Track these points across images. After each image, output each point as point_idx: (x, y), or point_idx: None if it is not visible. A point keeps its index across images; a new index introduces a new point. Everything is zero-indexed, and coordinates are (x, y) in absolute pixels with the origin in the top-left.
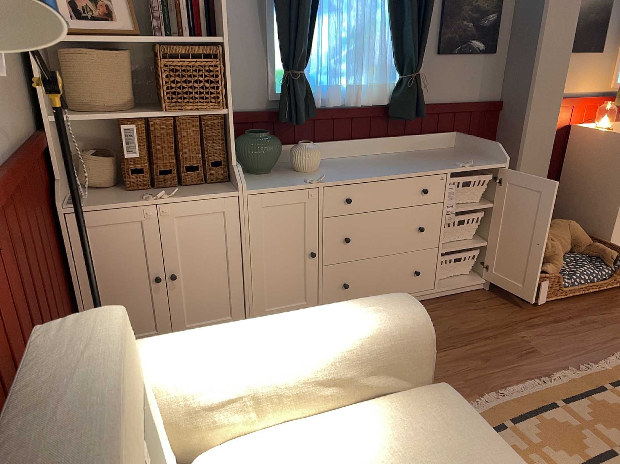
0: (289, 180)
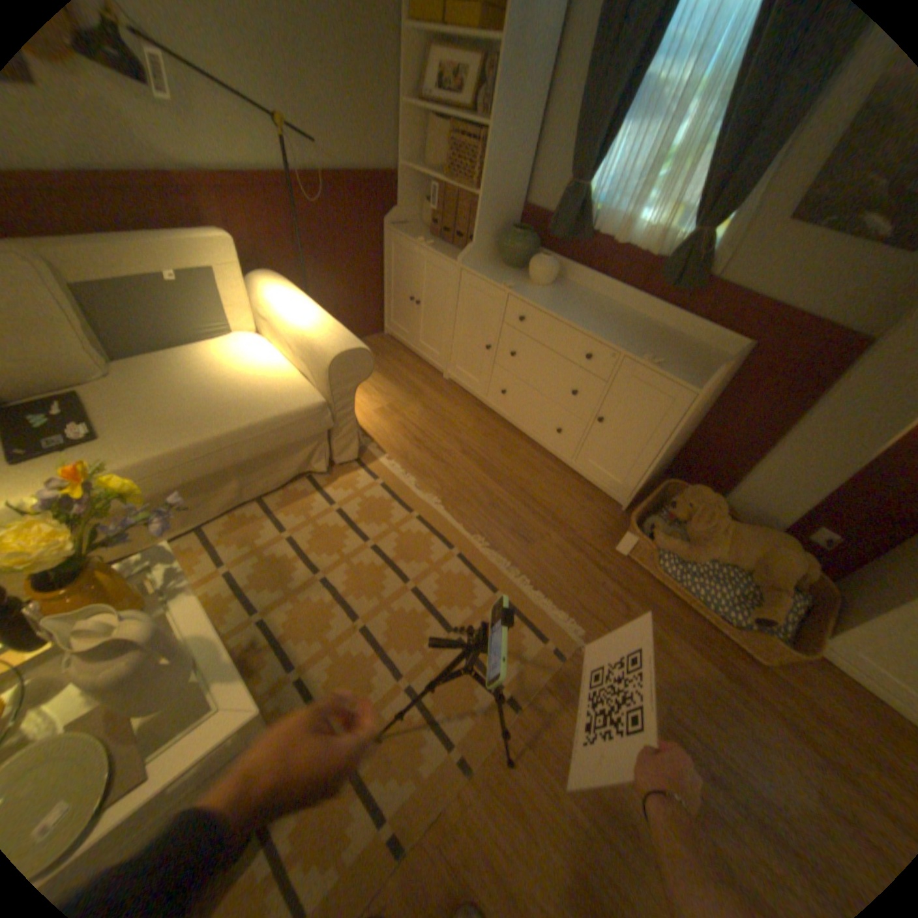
0: (503, 279)
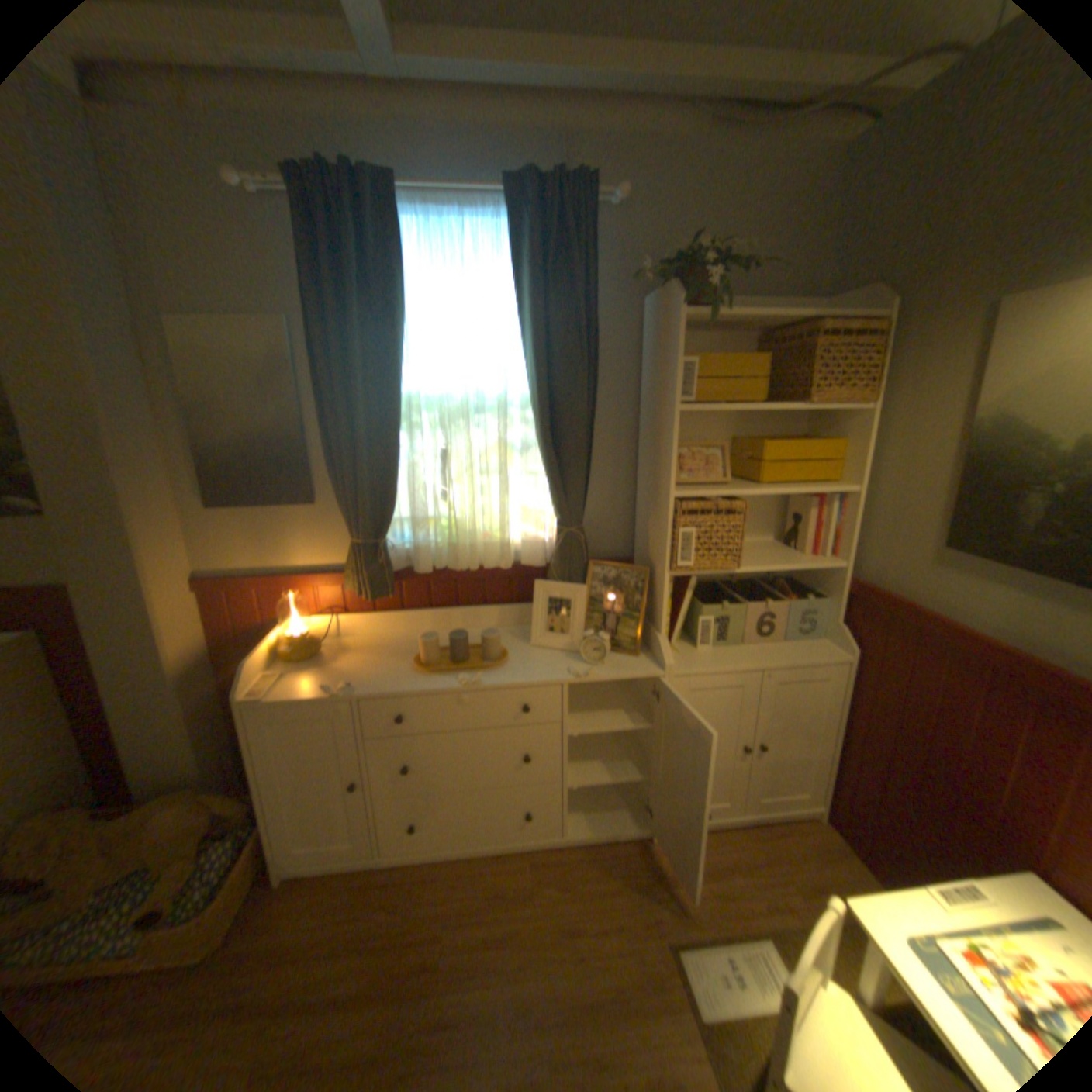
0: None
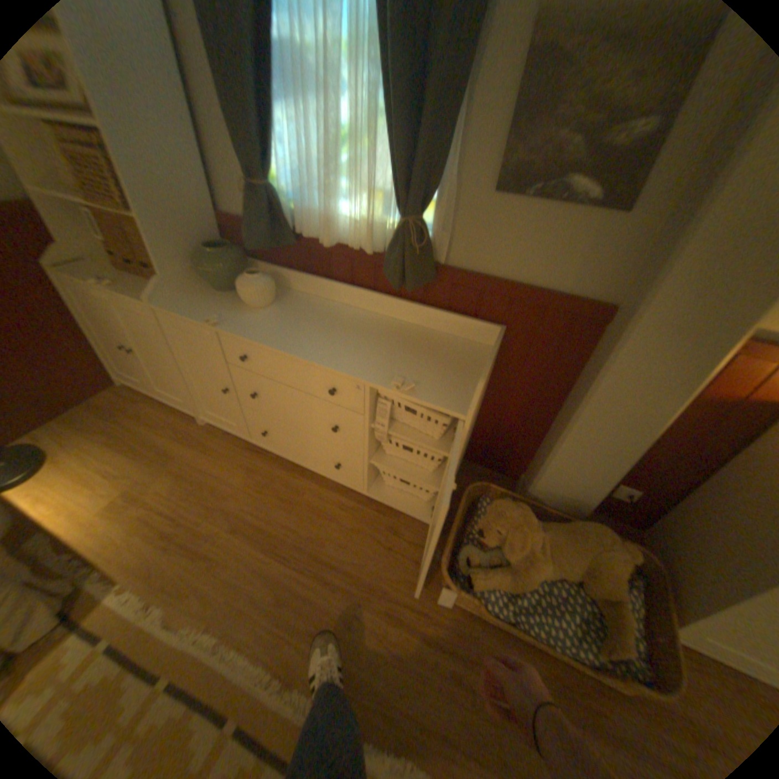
0: (211, 310)
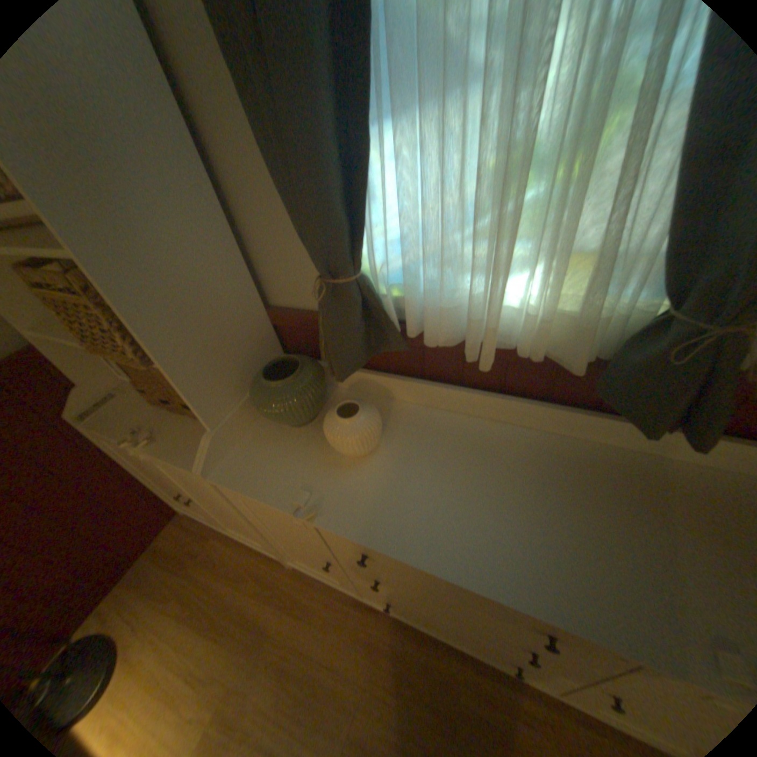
0: (292, 473)
